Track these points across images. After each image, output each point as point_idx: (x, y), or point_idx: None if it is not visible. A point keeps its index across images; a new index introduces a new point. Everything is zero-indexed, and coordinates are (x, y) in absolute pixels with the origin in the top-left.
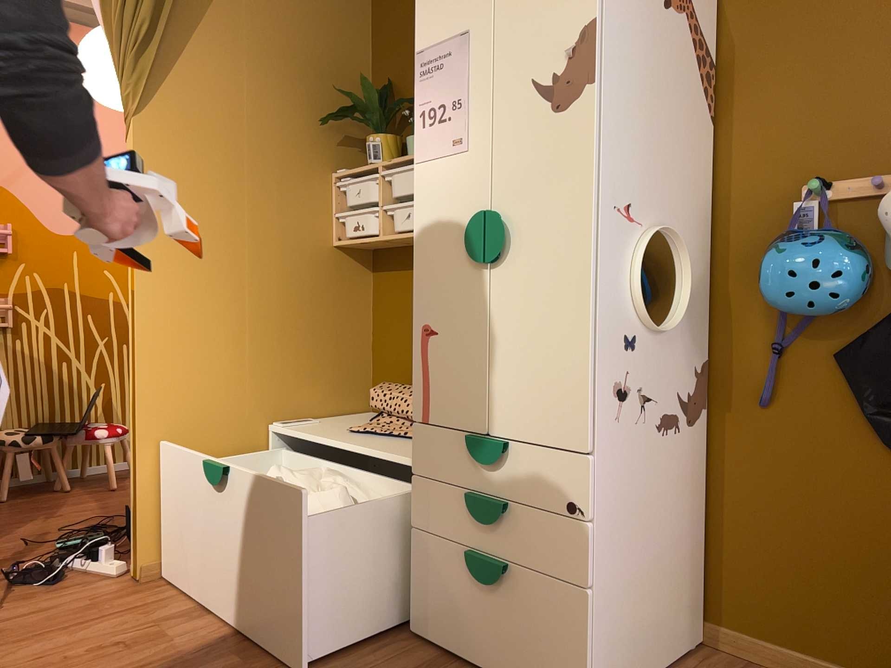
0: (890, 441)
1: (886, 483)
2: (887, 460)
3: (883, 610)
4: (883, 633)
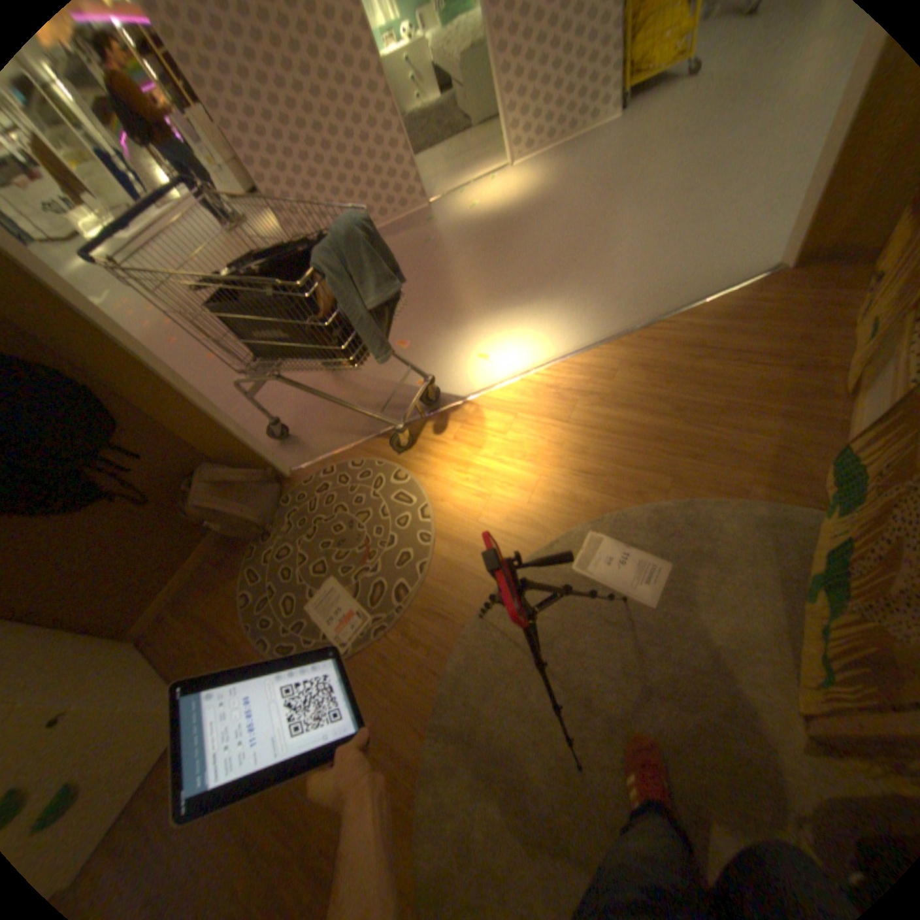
0: (70, 513)
1: (91, 523)
2: (78, 518)
3: (156, 550)
4: (166, 554)
